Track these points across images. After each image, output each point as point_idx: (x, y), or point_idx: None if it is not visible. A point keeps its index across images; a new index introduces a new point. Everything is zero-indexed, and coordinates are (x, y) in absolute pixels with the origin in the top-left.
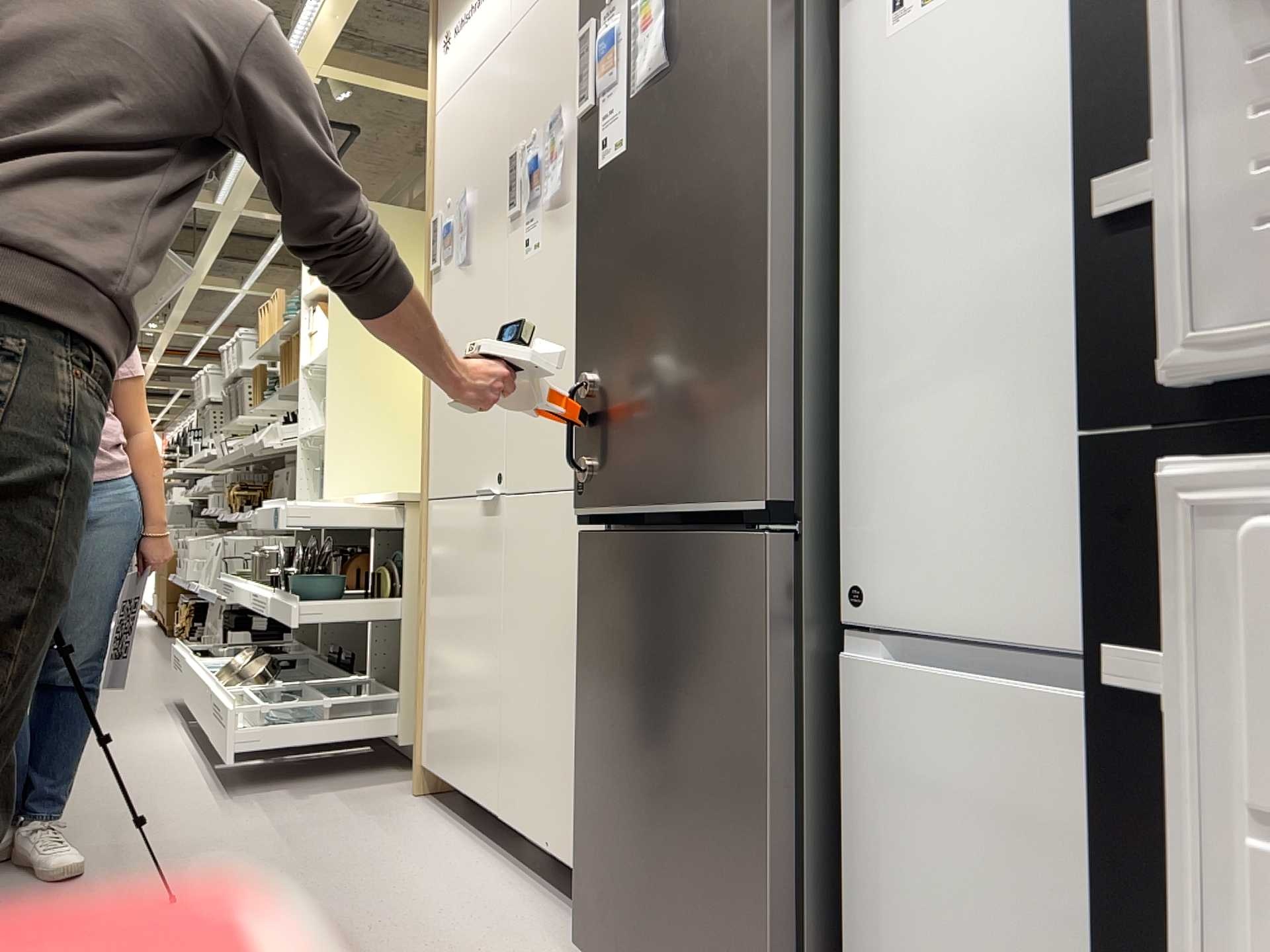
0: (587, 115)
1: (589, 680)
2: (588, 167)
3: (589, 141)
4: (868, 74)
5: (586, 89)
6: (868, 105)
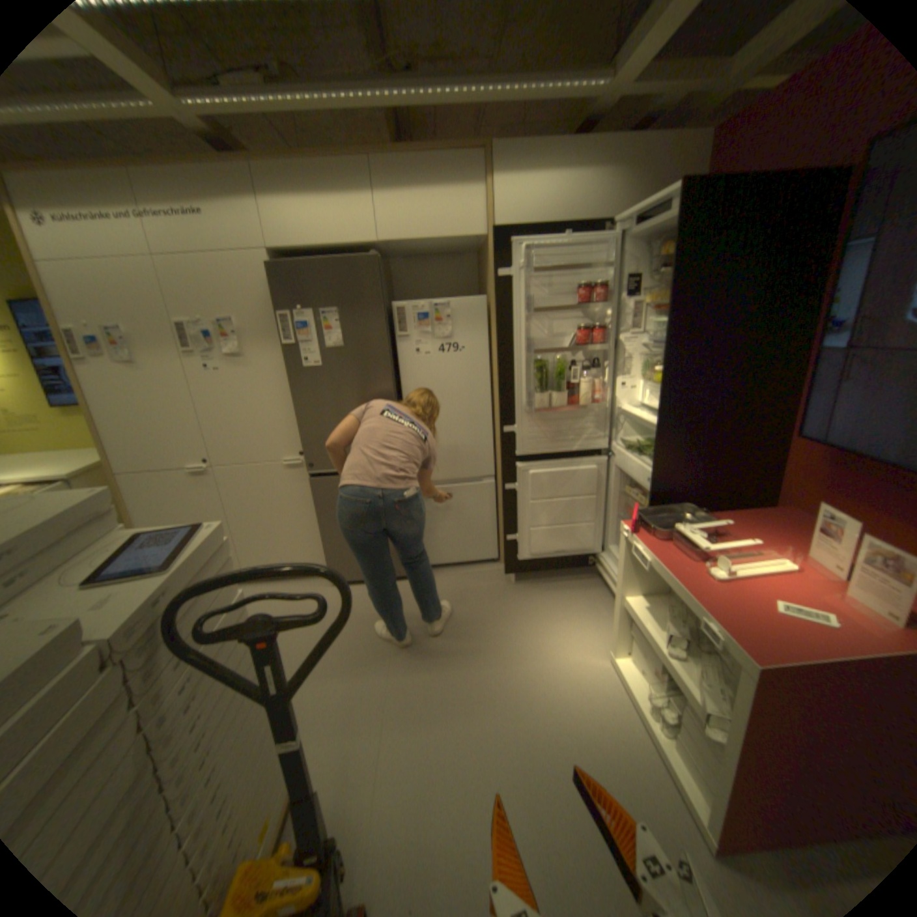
0: (287, 344)
1: (325, 516)
2: (290, 362)
3: (288, 353)
4: (407, 363)
5: (285, 334)
6: (408, 371)
